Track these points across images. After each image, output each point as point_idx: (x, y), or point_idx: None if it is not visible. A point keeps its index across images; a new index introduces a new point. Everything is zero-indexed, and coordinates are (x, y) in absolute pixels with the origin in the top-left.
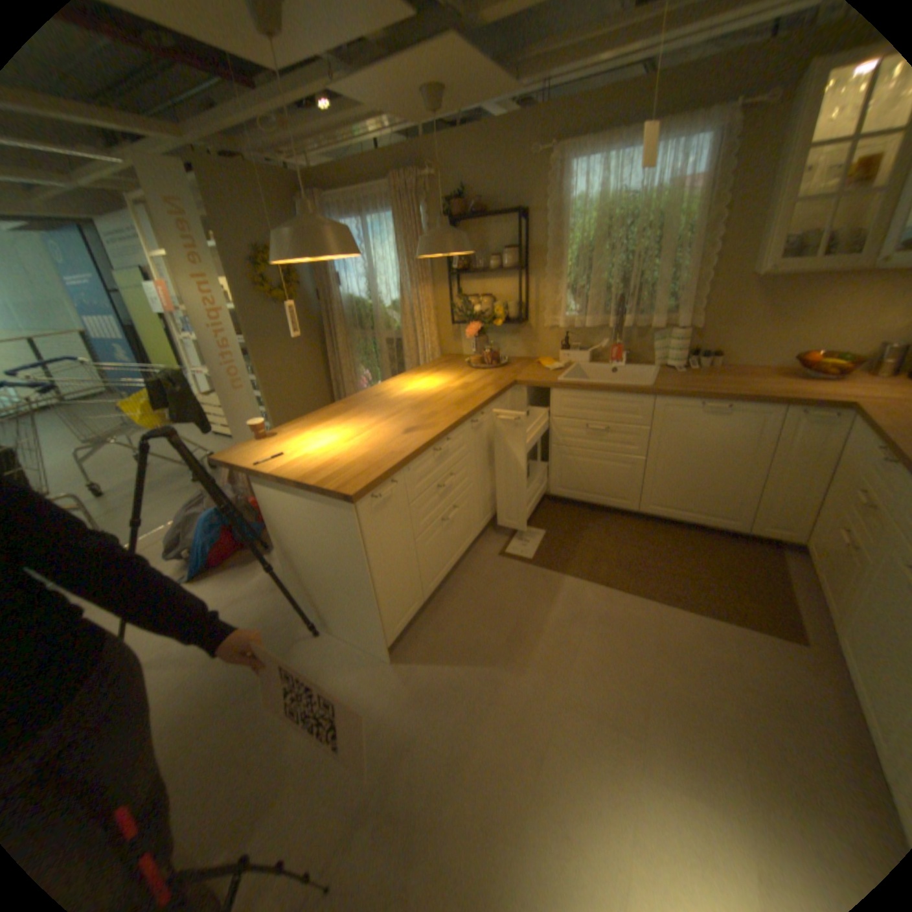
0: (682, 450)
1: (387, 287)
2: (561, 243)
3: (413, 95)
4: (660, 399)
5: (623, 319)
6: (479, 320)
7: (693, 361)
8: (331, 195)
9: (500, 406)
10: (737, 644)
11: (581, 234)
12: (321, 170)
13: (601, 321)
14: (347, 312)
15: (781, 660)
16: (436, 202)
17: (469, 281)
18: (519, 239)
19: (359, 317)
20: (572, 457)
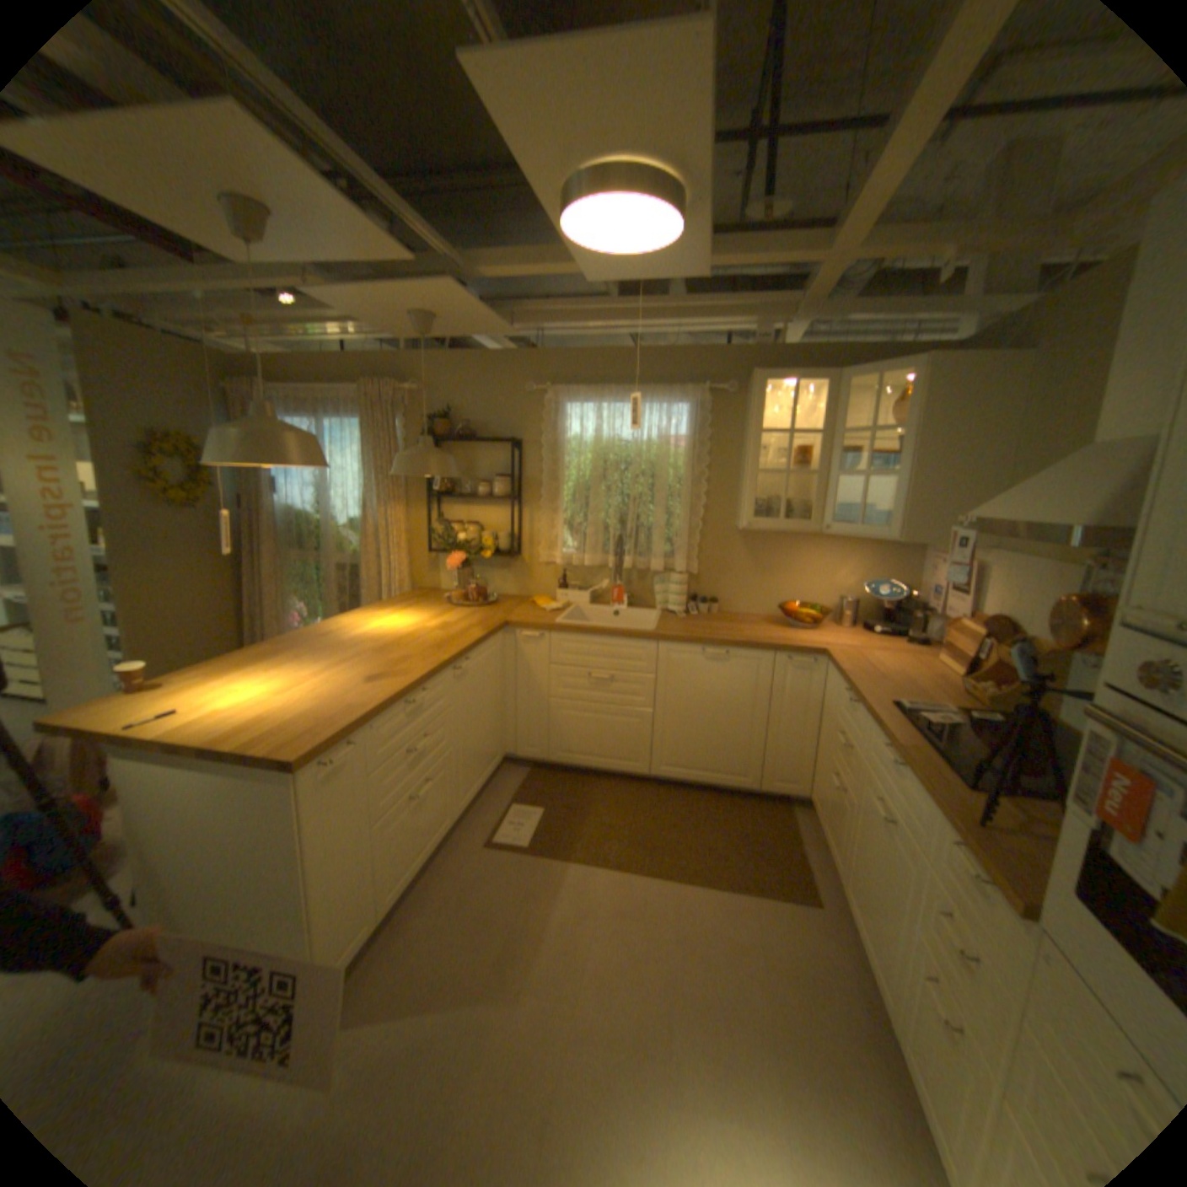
0: (688, 700)
1: (345, 501)
2: (557, 479)
3: (402, 316)
4: (663, 645)
5: (623, 561)
6: (464, 549)
7: (692, 607)
8: (279, 389)
9: (489, 650)
10: (758, 918)
11: (578, 472)
12: (269, 359)
13: (601, 560)
14: (282, 527)
15: (800, 928)
16: (418, 418)
17: (454, 506)
18: (513, 469)
19: (300, 534)
20: (574, 712)
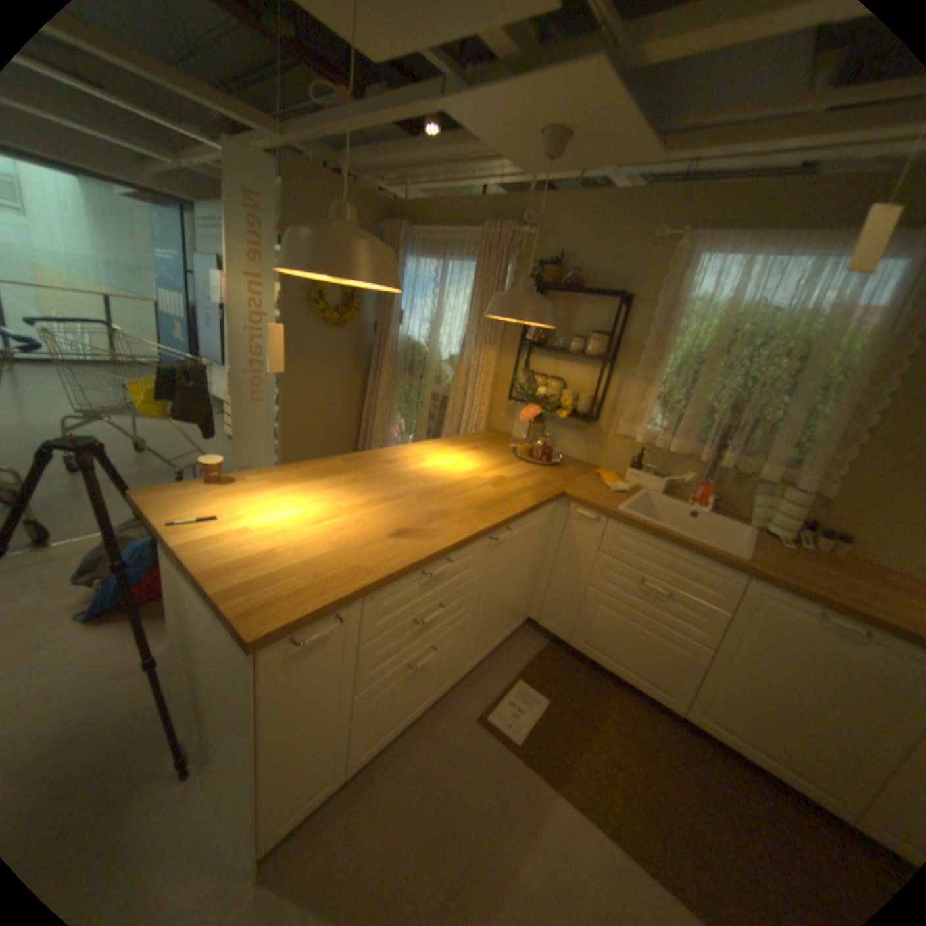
0: (776, 665)
1: (450, 338)
2: (665, 343)
3: (535, 134)
4: (761, 585)
5: (722, 454)
6: (542, 402)
7: (809, 538)
8: (421, 230)
9: (537, 520)
10: None
11: (696, 339)
12: (419, 203)
13: (694, 448)
14: (401, 353)
15: None
16: (530, 263)
17: (543, 357)
18: (615, 326)
19: (412, 361)
20: (613, 611)
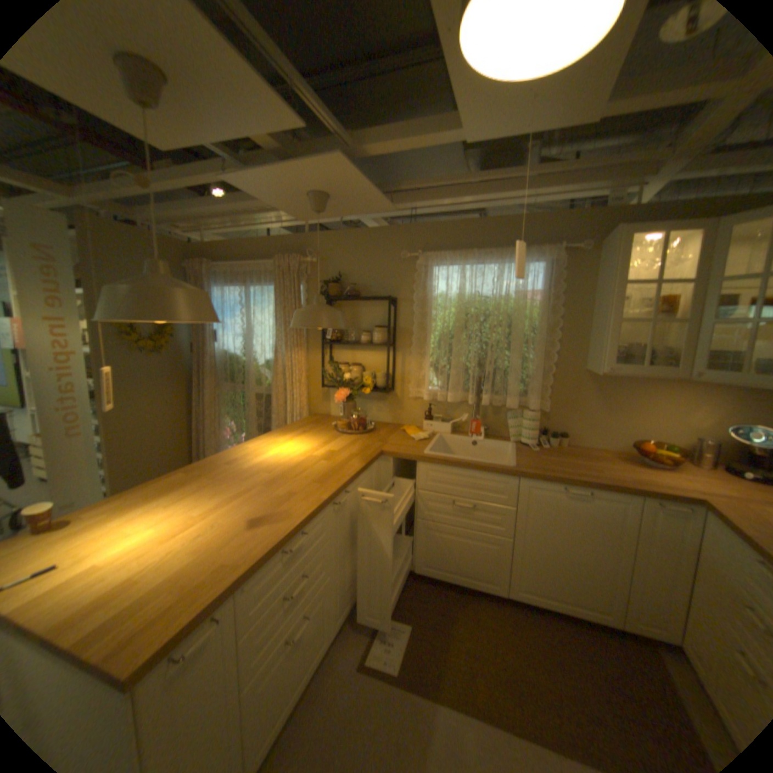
0: (549, 535)
1: (263, 347)
2: (425, 329)
3: (303, 197)
4: (525, 481)
5: (480, 397)
6: (349, 385)
7: (544, 441)
8: (221, 265)
9: (366, 478)
10: None
11: (443, 323)
12: (215, 244)
13: (462, 397)
14: (220, 365)
15: None
16: (317, 283)
17: (342, 350)
18: (389, 321)
19: (232, 370)
20: (439, 534)
